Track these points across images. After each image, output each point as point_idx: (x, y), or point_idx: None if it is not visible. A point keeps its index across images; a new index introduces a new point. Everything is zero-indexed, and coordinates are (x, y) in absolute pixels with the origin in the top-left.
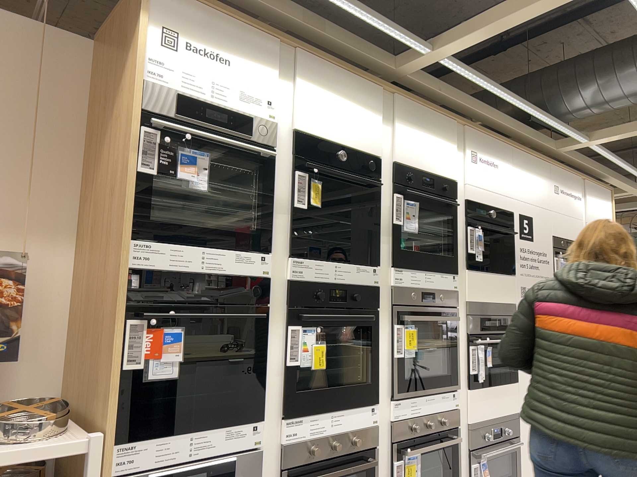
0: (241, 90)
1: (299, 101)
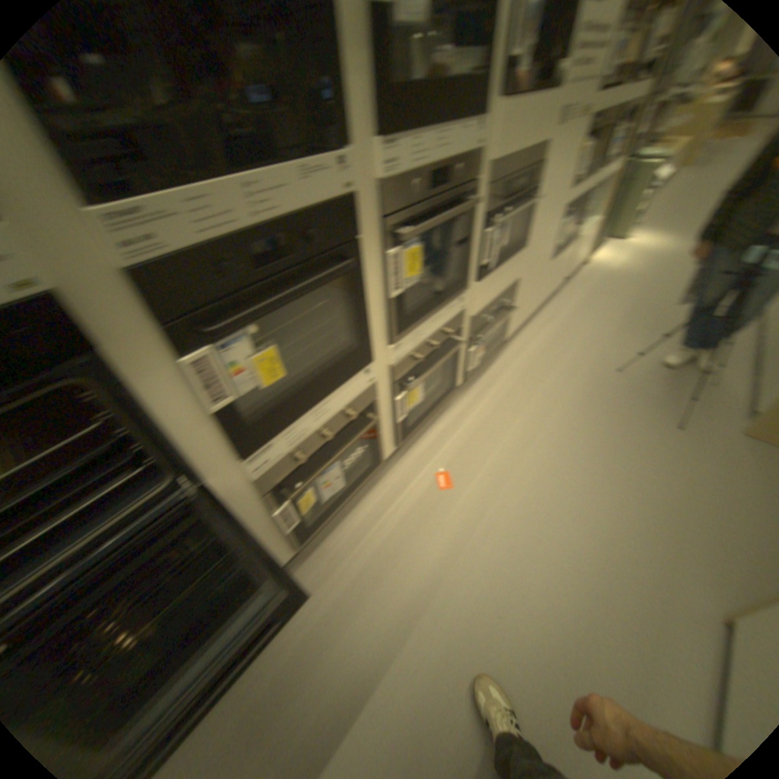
0: None
1: None
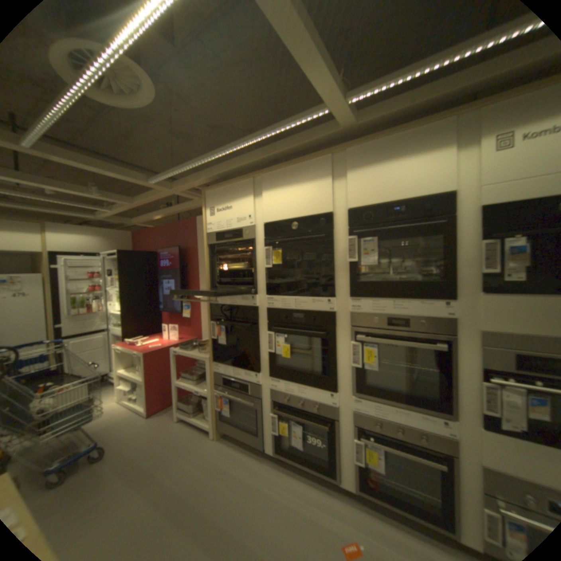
0: (234, 216)
1: (263, 204)
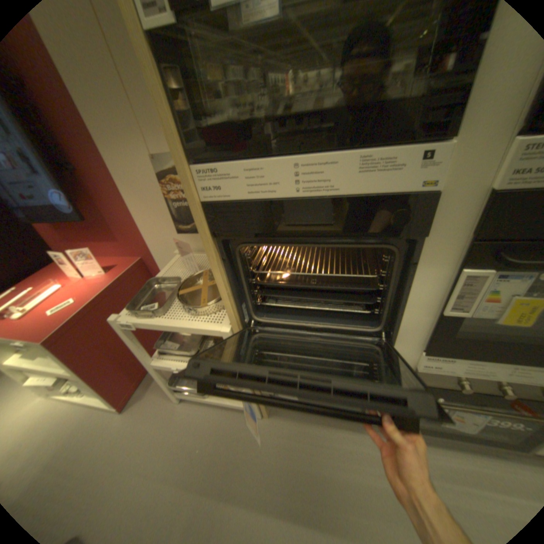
0: None
1: None
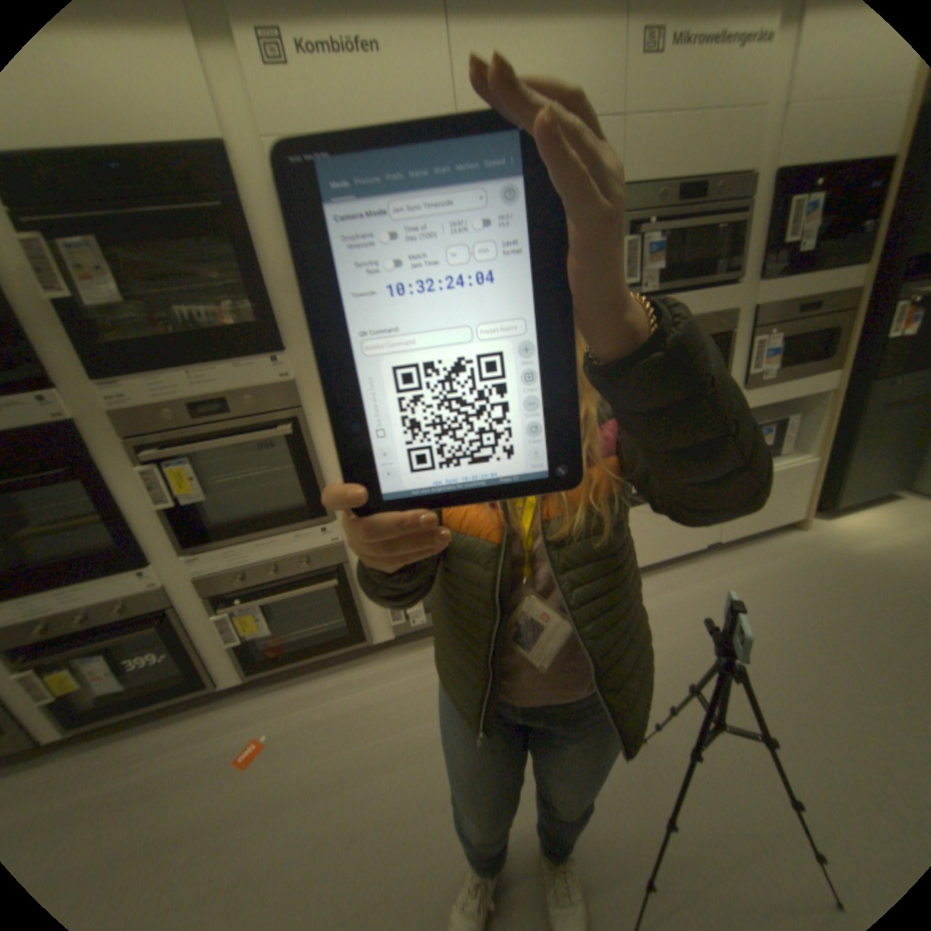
0: None
1: None
